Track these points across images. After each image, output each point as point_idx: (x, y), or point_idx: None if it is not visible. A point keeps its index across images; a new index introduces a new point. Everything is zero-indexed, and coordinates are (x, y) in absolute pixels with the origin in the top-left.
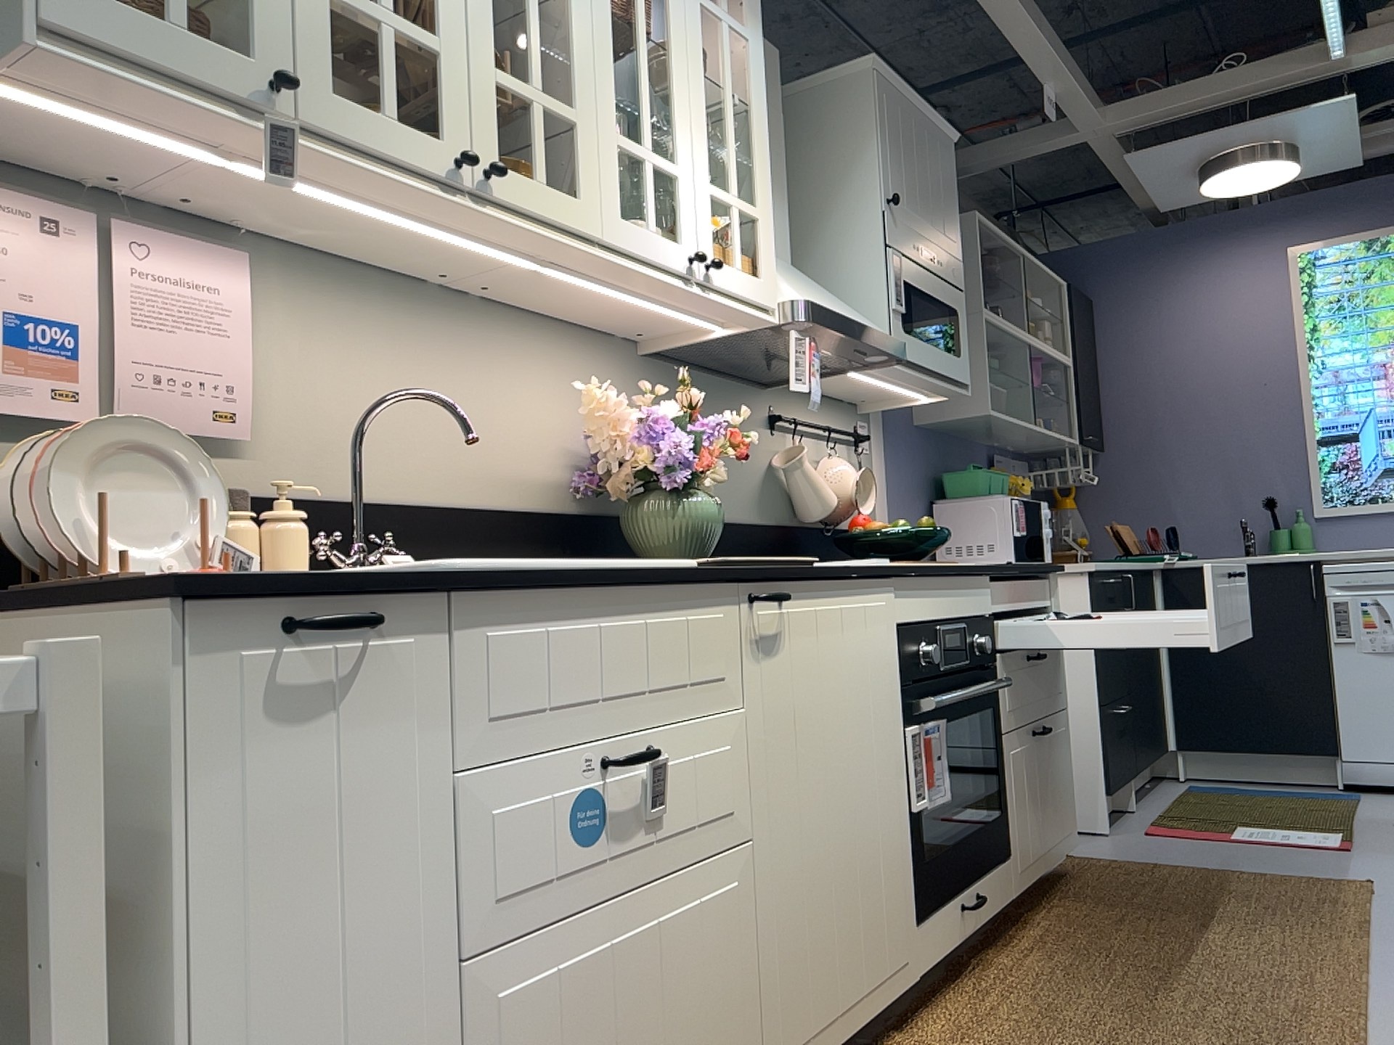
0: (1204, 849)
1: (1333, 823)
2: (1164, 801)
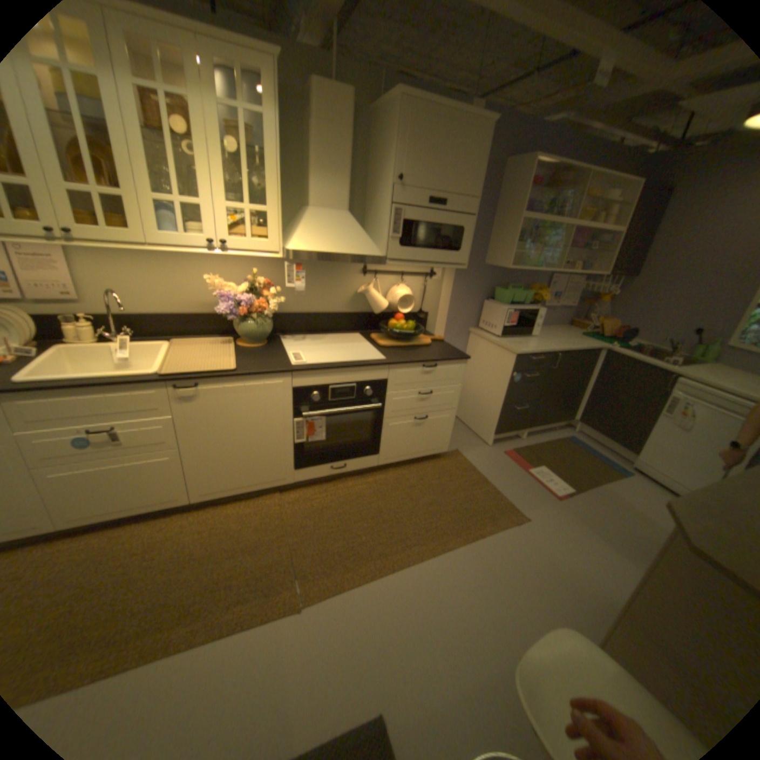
0: (508, 471)
1: (583, 485)
2: (544, 440)
